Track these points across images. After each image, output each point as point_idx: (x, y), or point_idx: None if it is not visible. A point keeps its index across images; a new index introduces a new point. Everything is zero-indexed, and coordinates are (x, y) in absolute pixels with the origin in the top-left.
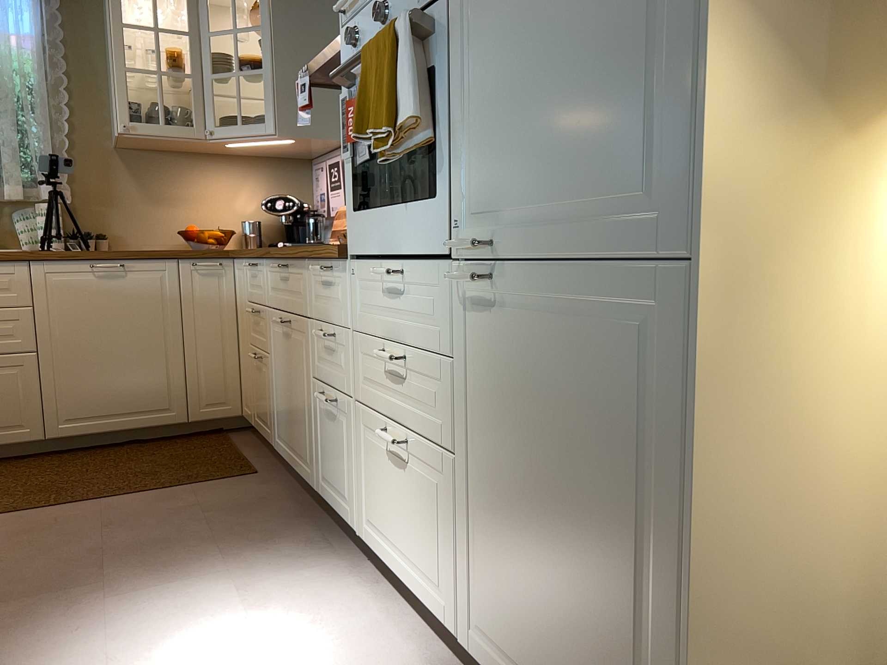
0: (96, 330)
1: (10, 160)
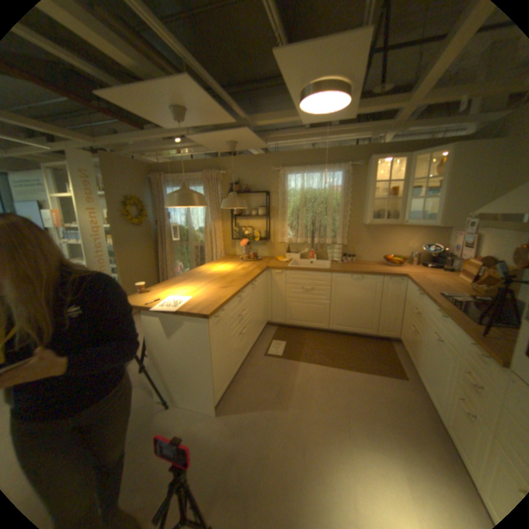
0: (349, 297)
1: (328, 231)
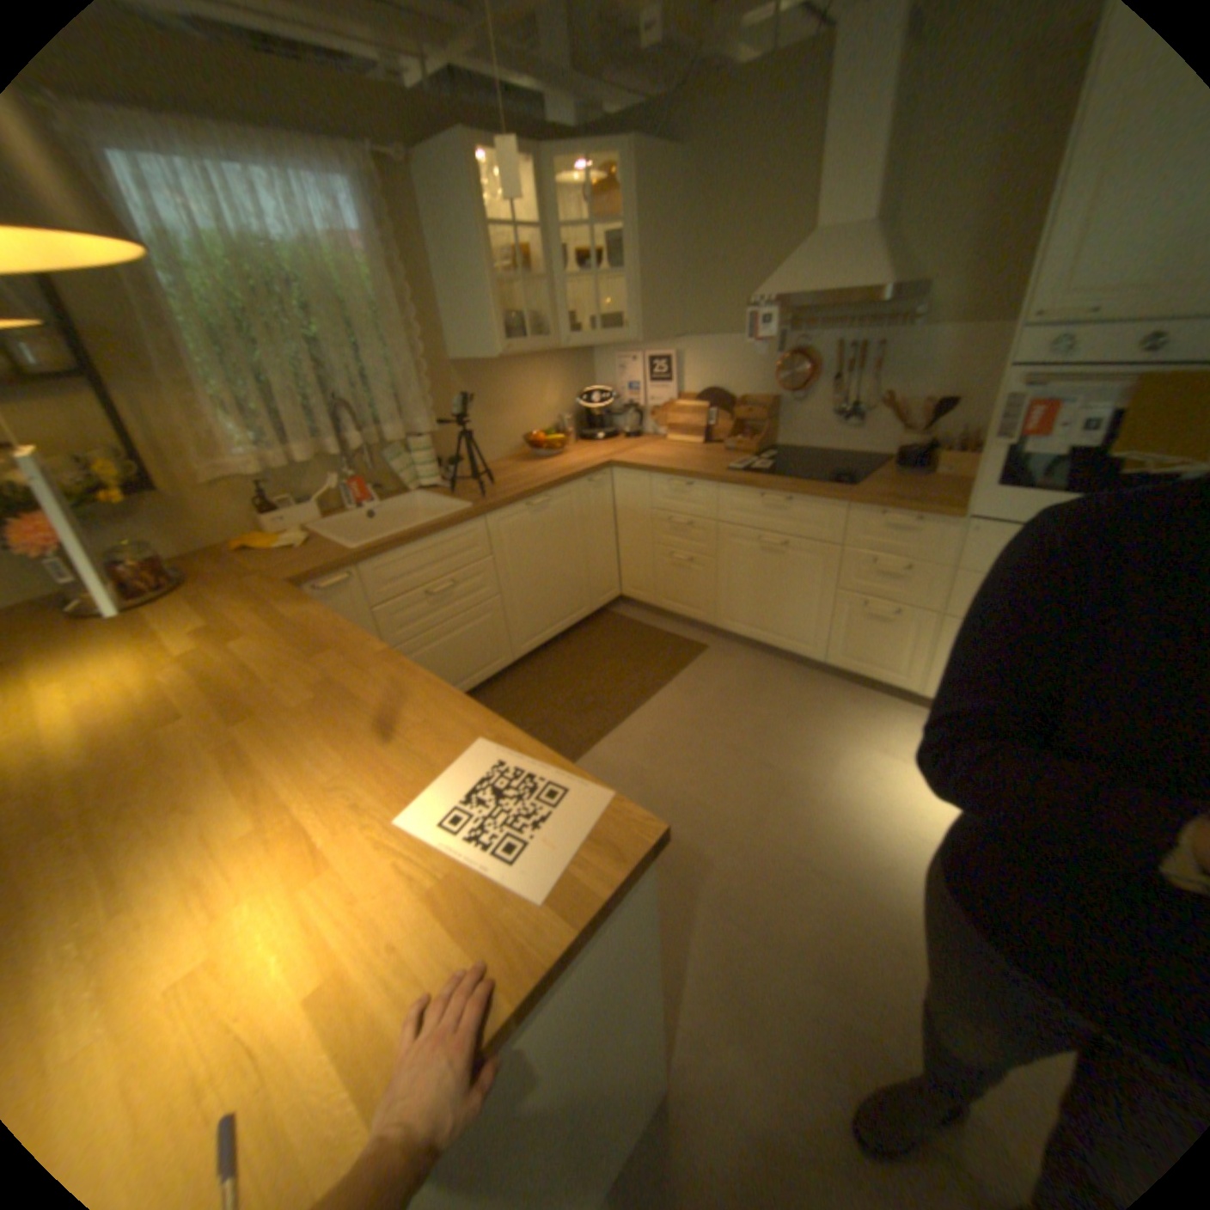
0: (533, 562)
1: (381, 400)
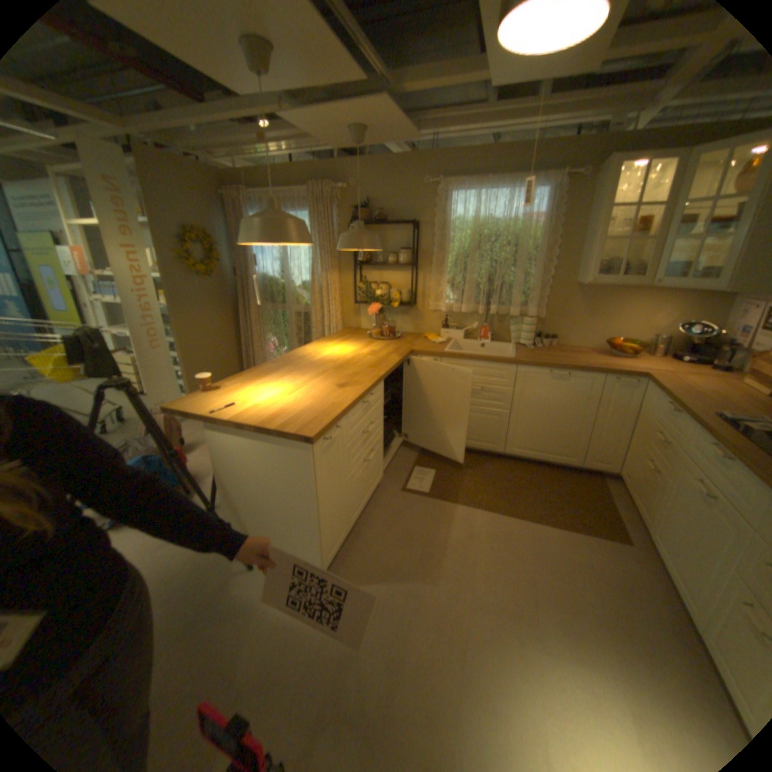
0: (543, 407)
1: (516, 293)
